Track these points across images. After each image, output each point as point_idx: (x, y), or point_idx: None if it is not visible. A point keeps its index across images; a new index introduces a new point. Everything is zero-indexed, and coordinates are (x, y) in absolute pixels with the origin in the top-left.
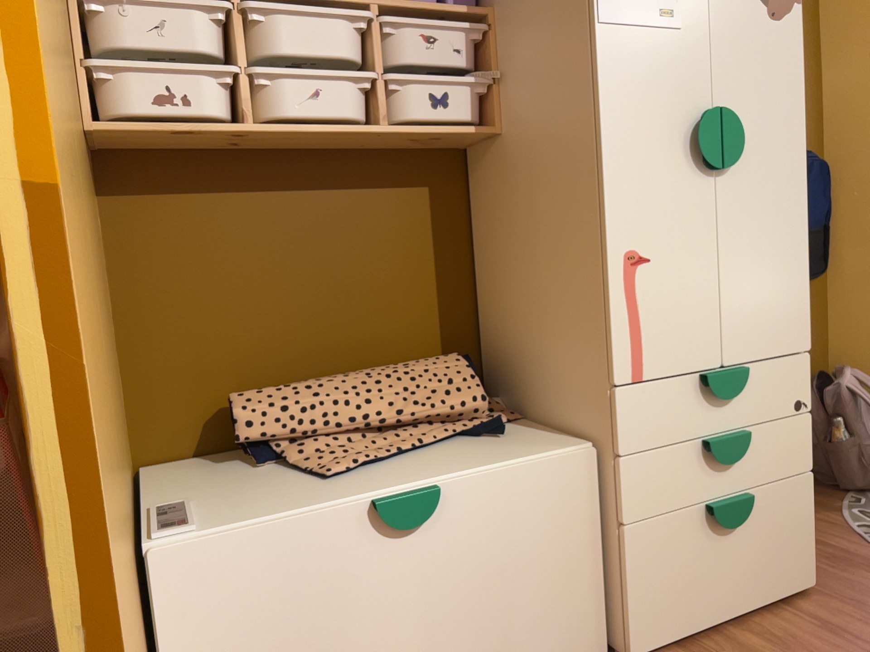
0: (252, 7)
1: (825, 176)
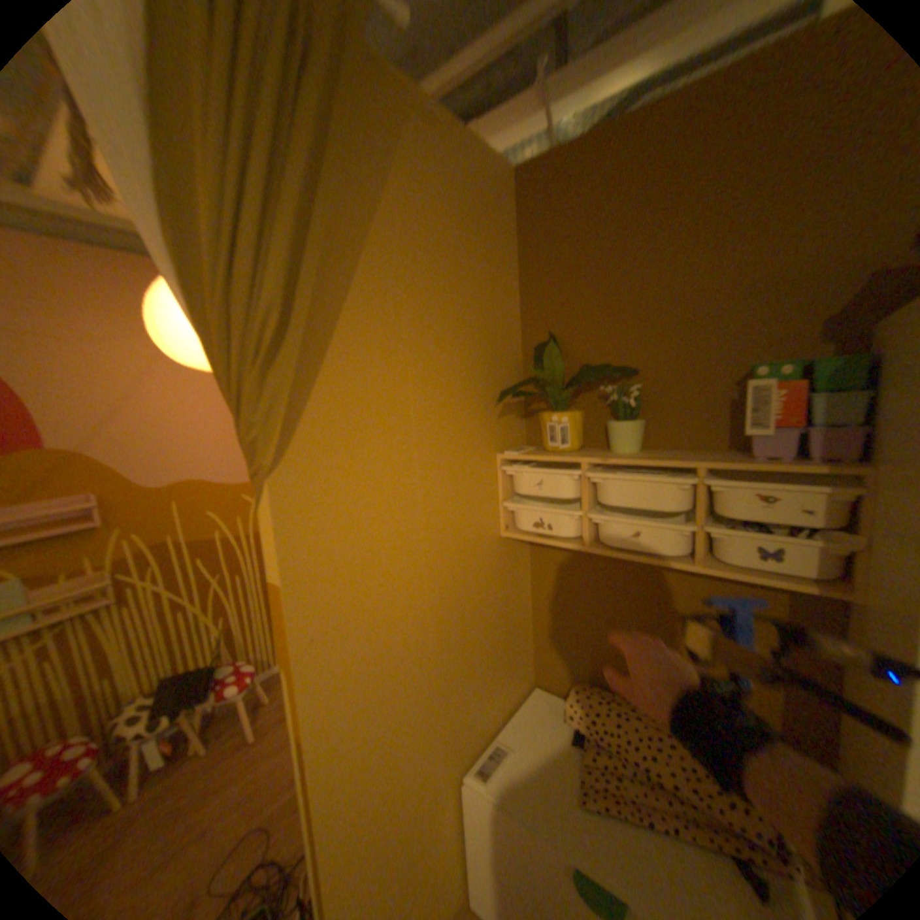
0: (592, 474)
1: None
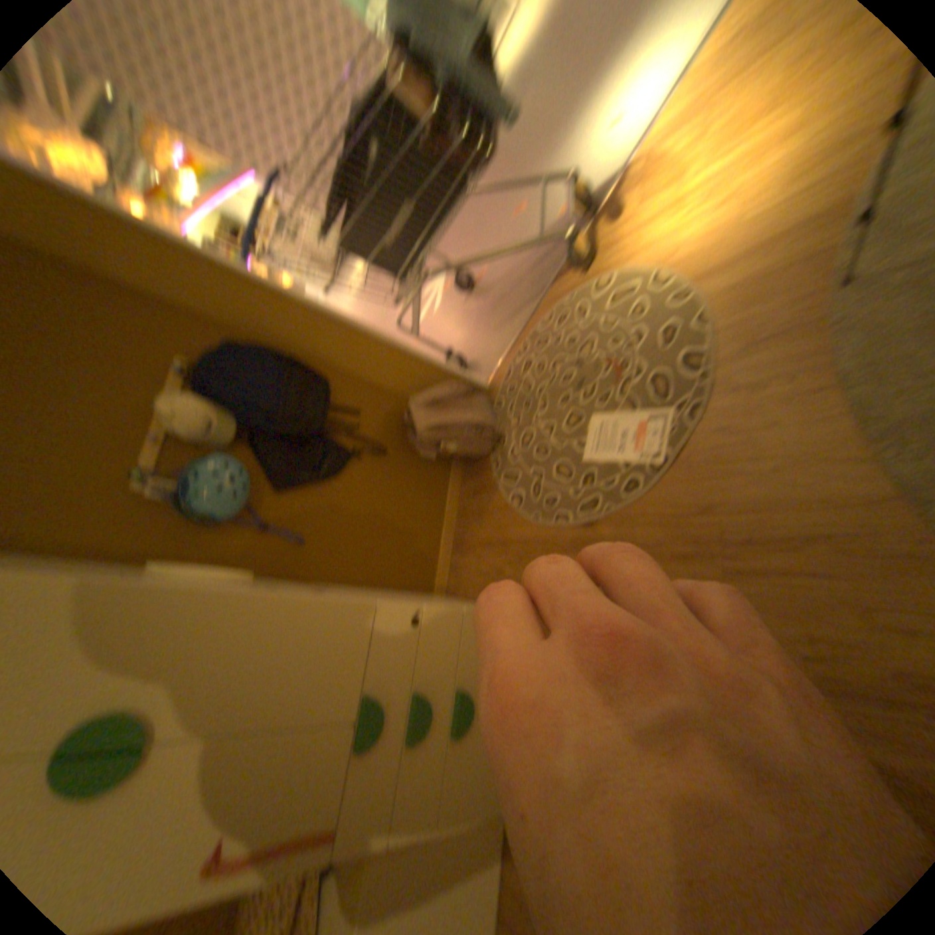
0: None
1: (240, 345)
